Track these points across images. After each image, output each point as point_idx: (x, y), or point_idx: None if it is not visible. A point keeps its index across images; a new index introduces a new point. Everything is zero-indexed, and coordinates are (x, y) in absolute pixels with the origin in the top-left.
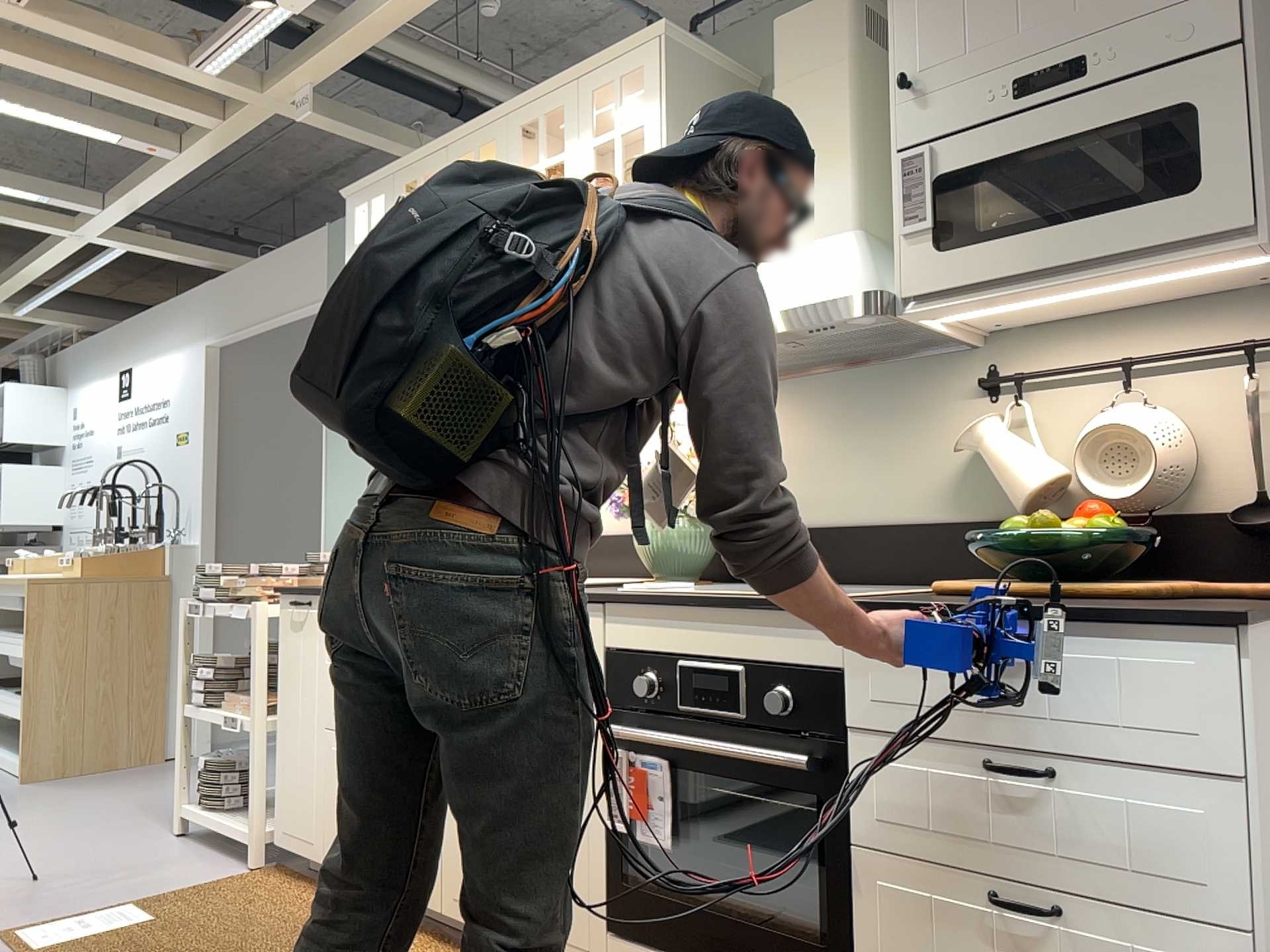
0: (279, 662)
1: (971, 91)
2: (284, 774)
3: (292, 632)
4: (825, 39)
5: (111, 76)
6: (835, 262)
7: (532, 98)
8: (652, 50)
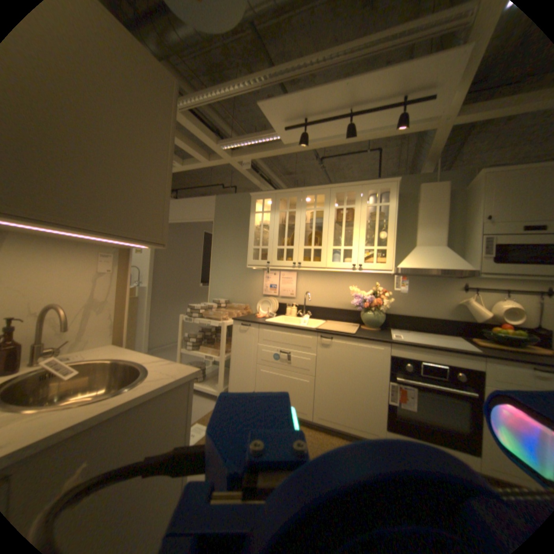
0: (232, 341)
1: (510, 224)
2: (234, 375)
3: (239, 332)
4: (441, 192)
5: (181, 138)
6: (450, 256)
7: (342, 185)
8: (394, 183)
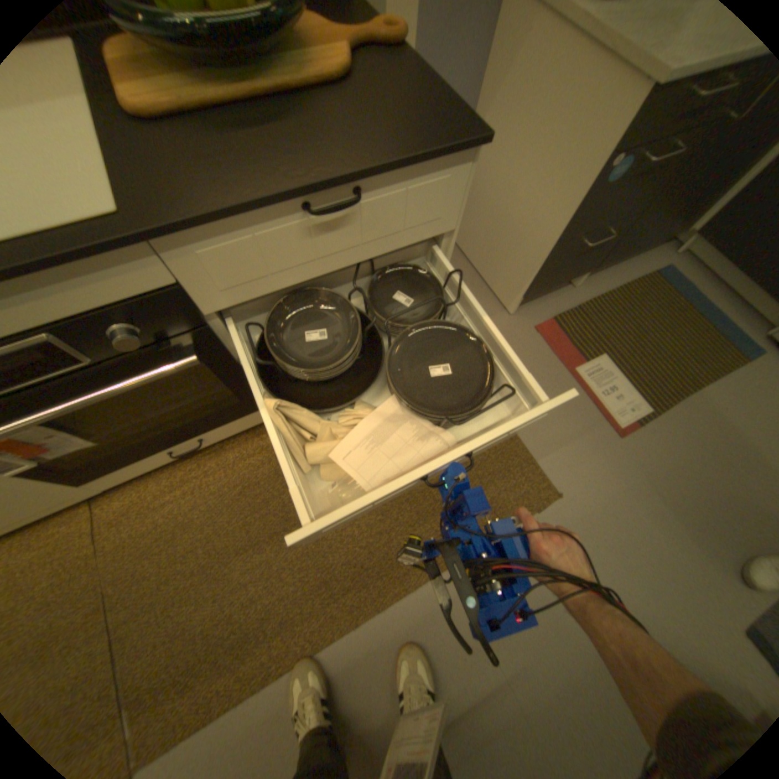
0: None
1: None
2: None
3: None
4: None
5: None
6: None
7: None
8: None
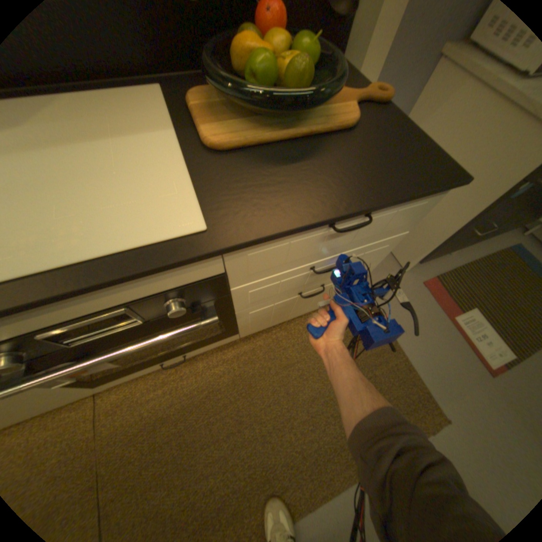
0: None
1: None
2: None
3: None
4: None
5: None
6: None
7: None
8: None
